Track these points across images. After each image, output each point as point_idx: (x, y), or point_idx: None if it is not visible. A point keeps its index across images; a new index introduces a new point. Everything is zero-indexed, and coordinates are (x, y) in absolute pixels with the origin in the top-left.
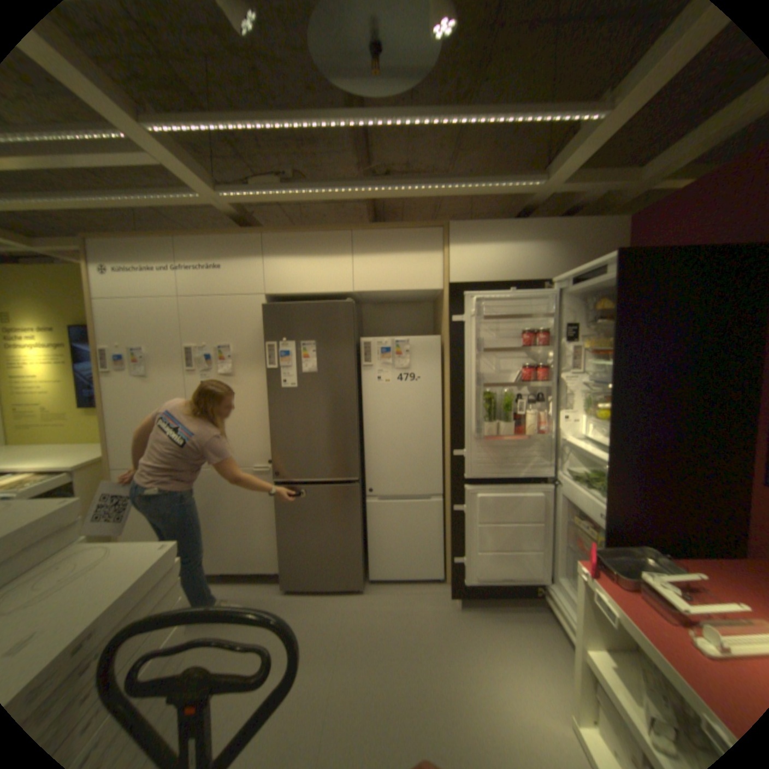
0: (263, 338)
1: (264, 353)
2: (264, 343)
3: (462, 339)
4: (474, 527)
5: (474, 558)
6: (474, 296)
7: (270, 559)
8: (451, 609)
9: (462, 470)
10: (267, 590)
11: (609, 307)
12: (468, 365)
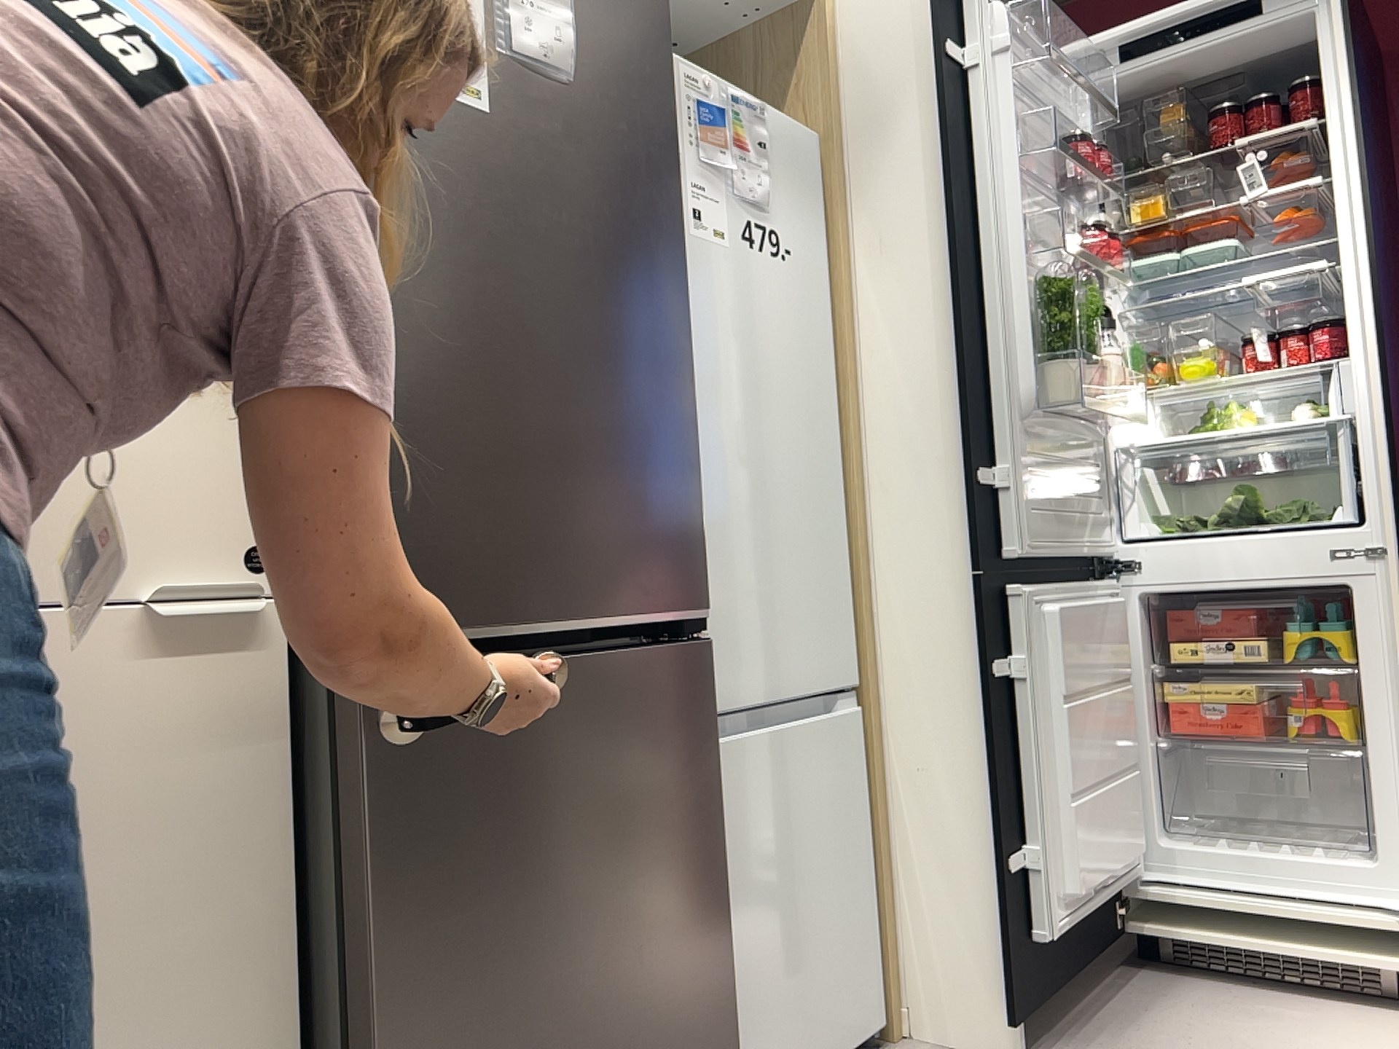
0: None
1: None
2: None
3: (967, 118)
4: (1048, 719)
5: (1056, 828)
6: None
7: None
8: None
9: (999, 534)
10: None
11: (1188, 121)
12: (999, 192)
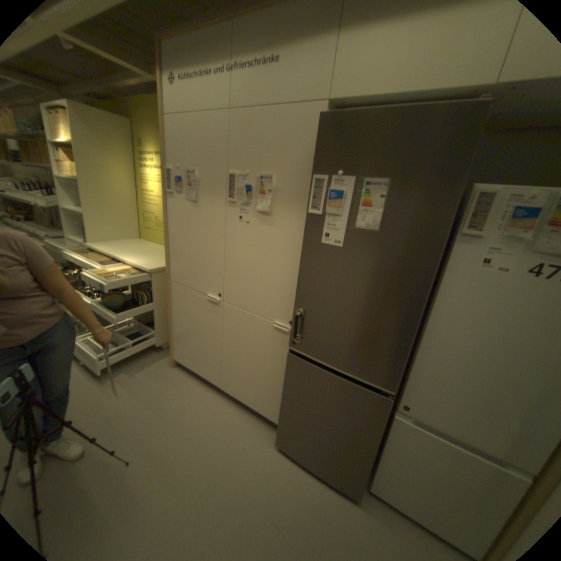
0: (314, 168)
1: (311, 189)
2: (313, 174)
3: None
4: None
5: None
6: None
7: (275, 410)
8: None
9: None
10: (267, 433)
11: None
12: None
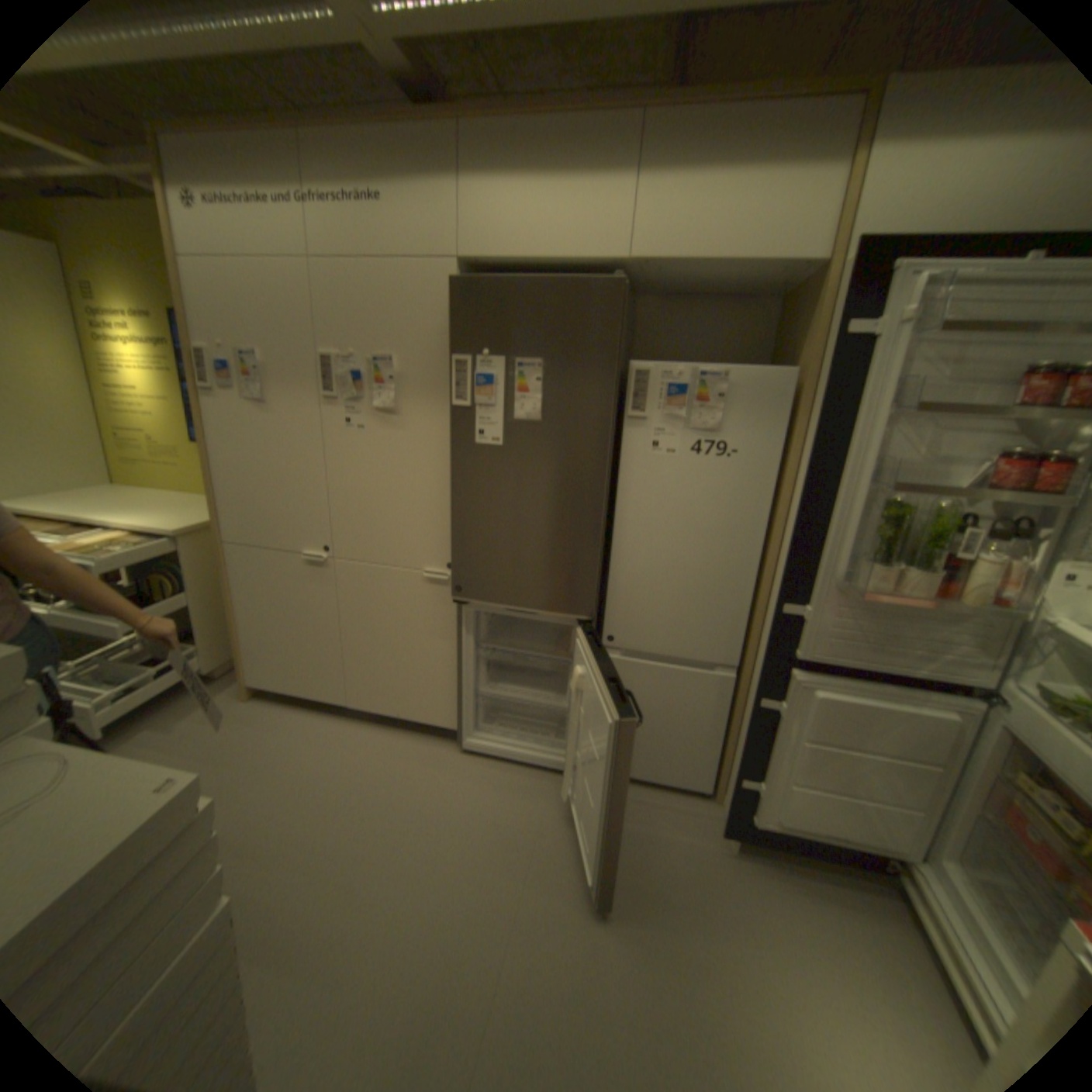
0: (451, 345)
1: (451, 375)
2: (451, 355)
3: (863, 376)
4: (796, 743)
5: (783, 790)
6: (925, 270)
7: (444, 708)
8: (721, 849)
9: (795, 641)
10: (437, 748)
11: None
12: (865, 436)
